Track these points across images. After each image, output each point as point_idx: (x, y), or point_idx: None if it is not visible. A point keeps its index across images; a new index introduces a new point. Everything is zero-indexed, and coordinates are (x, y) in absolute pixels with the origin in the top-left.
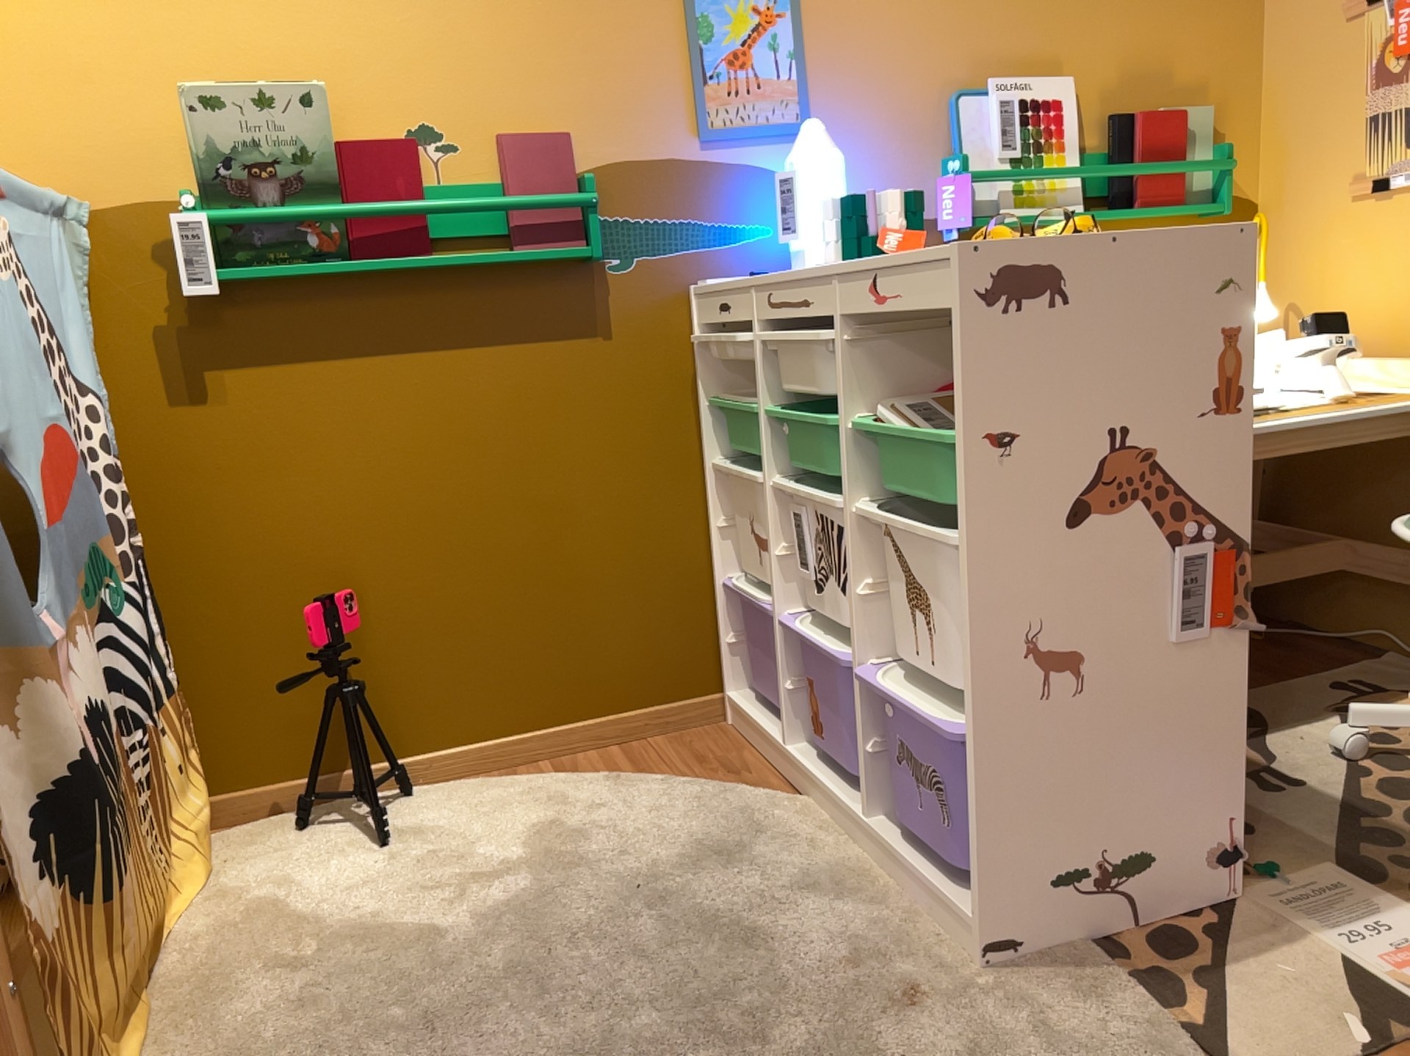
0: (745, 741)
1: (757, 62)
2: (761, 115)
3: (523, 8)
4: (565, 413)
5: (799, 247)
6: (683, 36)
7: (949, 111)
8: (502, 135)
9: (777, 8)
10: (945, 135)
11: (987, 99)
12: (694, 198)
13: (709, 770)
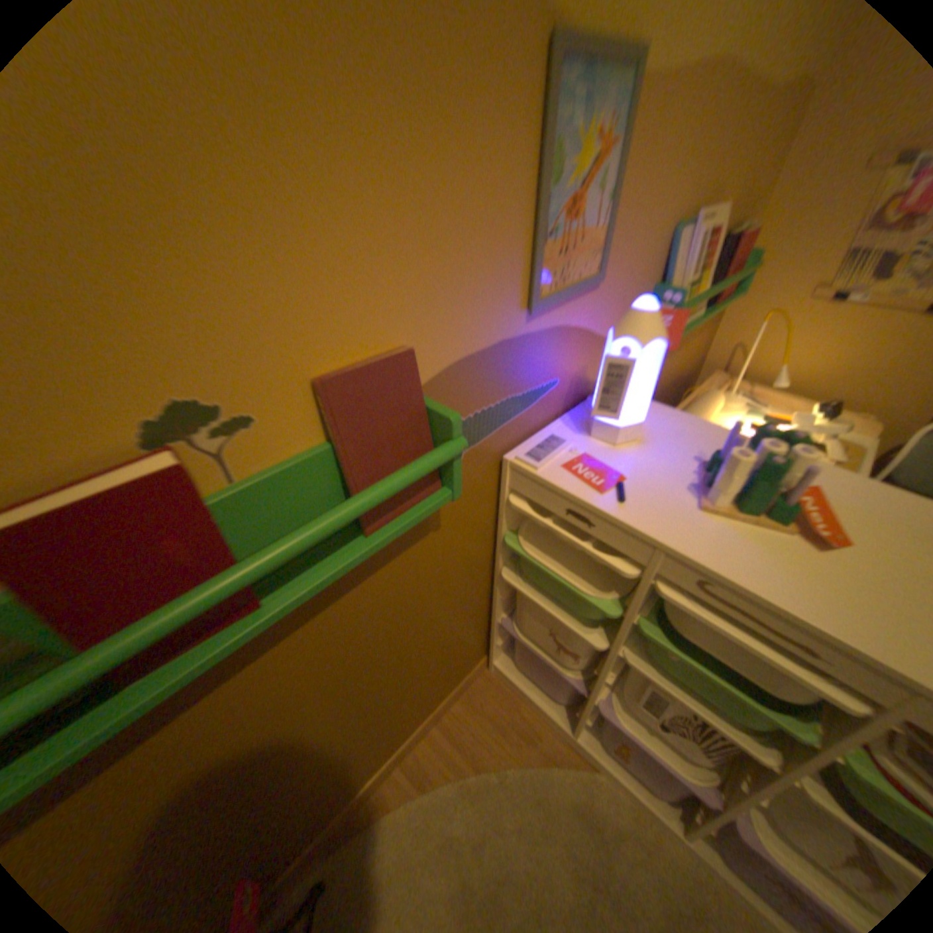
0: (516, 695)
1: (590, 205)
2: (578, 271)
3: (330, 111)
4: (405, 602)
5: (608, 418)
6: (537, 170)
7: (673, 239)
8: (325, 380)
9: (619, 126)
10: (664, 262)
11: (695, 226)
12: (515, 373)
13: (515, 744)
